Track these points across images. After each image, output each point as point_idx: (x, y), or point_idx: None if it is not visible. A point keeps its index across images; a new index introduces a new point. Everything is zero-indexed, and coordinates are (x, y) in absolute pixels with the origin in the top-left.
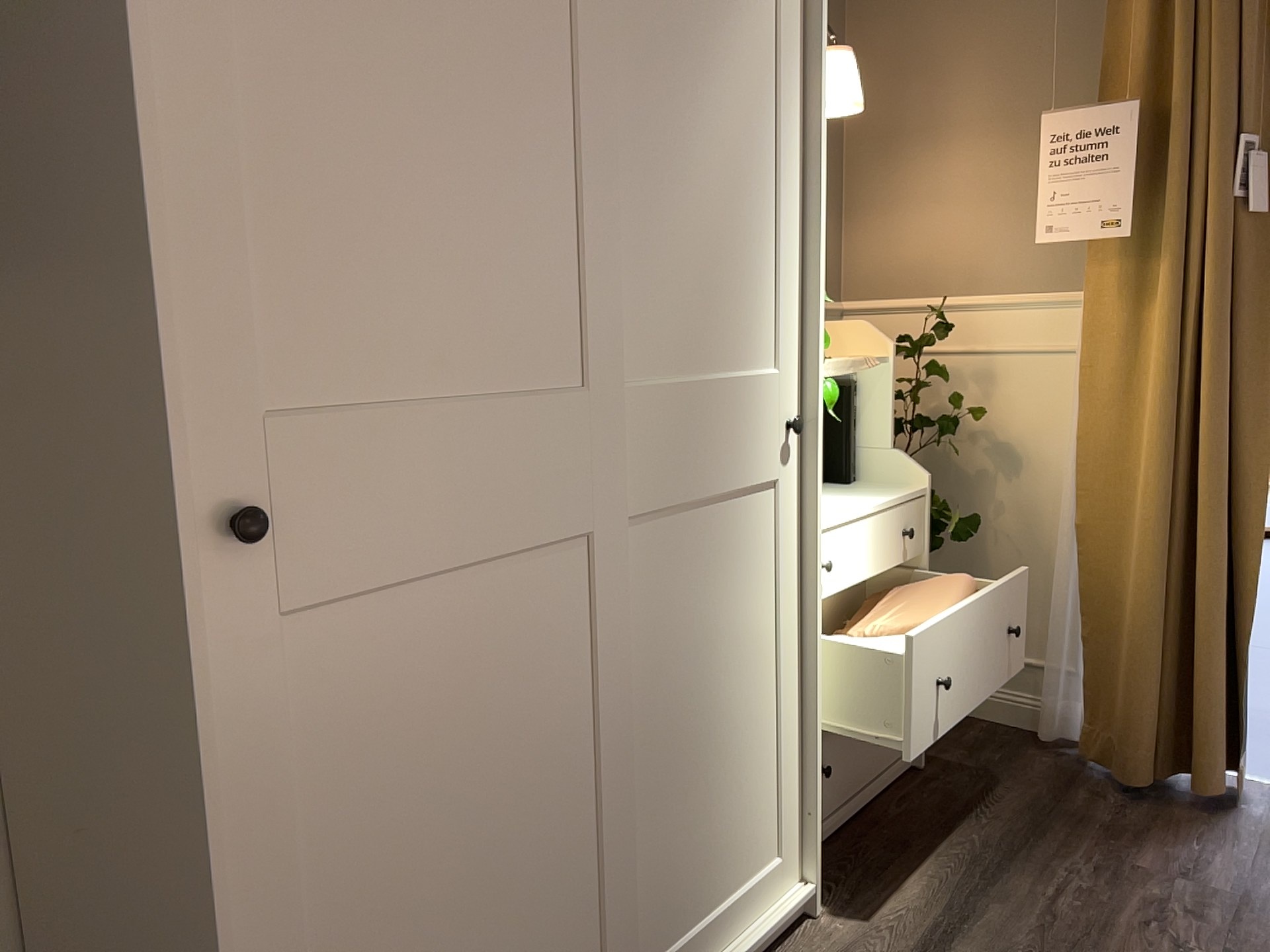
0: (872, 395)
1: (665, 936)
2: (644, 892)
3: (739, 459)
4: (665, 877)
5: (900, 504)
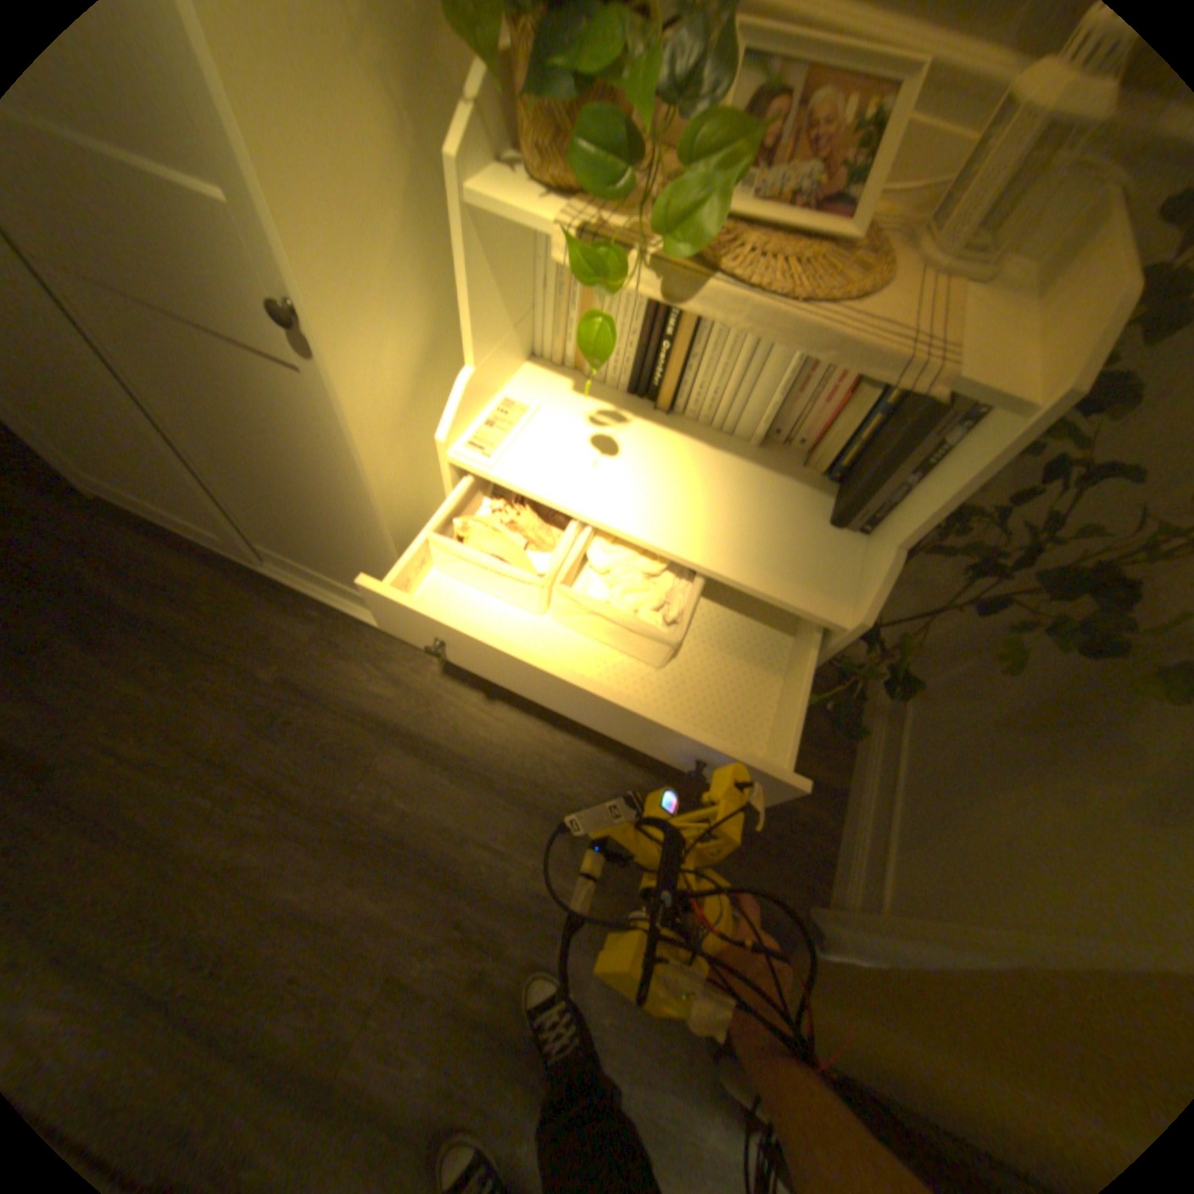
0: (974, 445)
1: (285, 554)
2: (250, 522)
3: (191, 293)
4: (268, 530)
5: (744, 588)
